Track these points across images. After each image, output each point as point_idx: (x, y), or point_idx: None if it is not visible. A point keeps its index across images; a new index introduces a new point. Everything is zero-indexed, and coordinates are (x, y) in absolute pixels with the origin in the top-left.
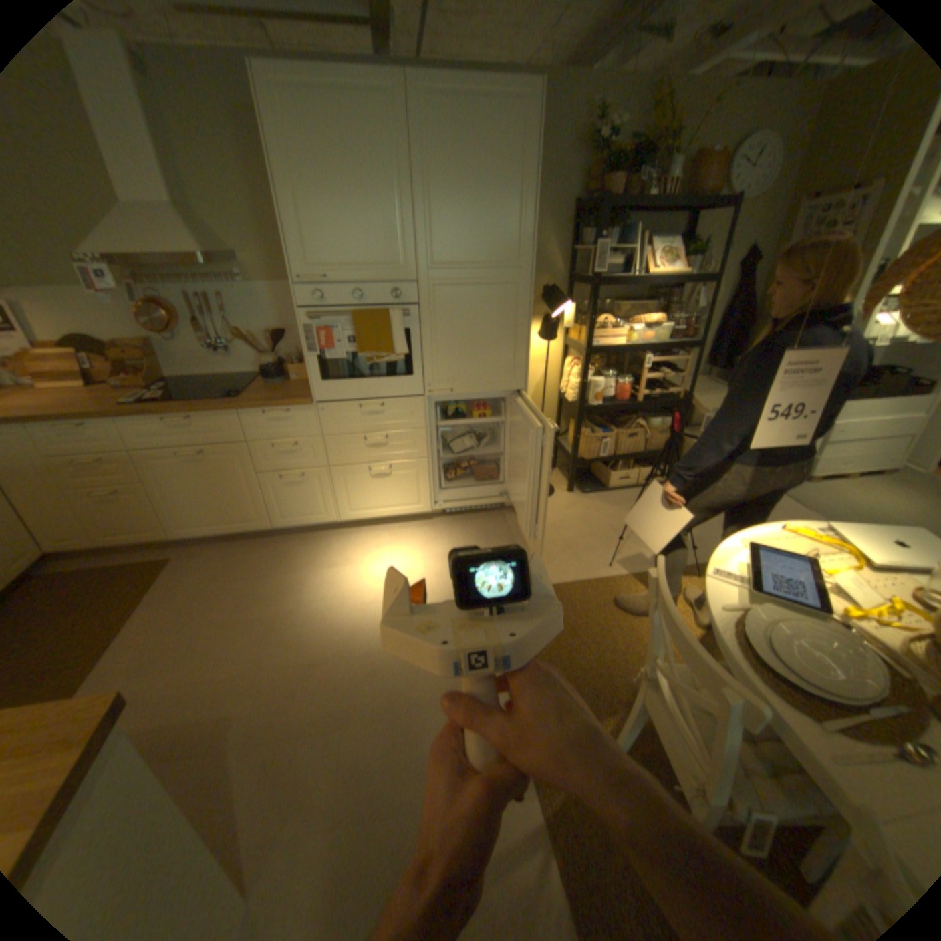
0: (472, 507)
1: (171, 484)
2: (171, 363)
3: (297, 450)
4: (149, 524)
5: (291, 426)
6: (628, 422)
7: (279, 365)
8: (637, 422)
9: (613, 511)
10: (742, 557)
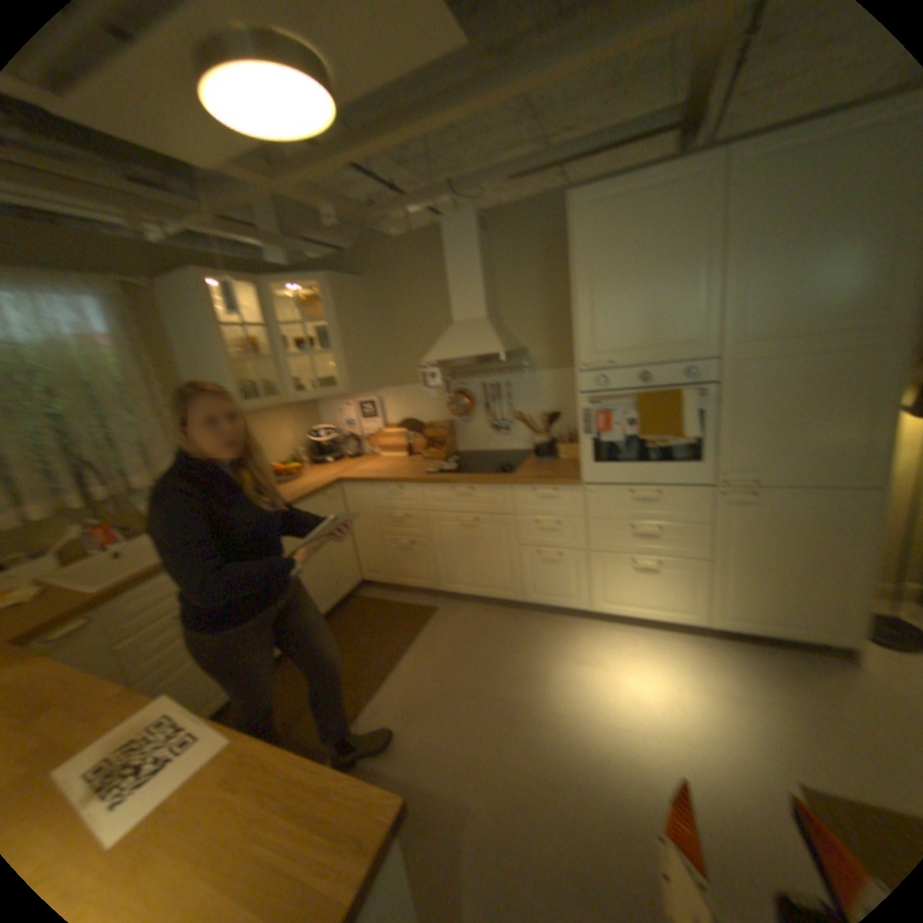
0: (776, 638)
1: (451, 545)
2: (466, 441)
3: (560, 530)
4: (430, 575)
5: (557, 505)
6: None
7: (551, 445)
8: None
9: None
10: None
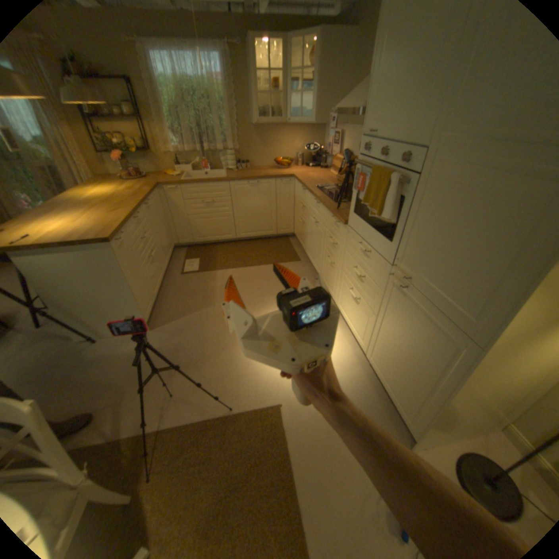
0: (384, 390)
1: (310, 231)
2: None
3: (336, 249)
4: (305, 243)
5: (338, 233)
6: None
7: None
8: None
9: None
10: None
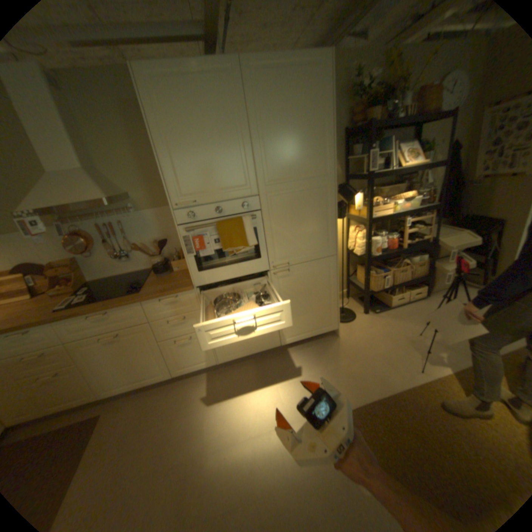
0: (308, 337)
1: (97, 361)
2: (91, 271)
3: (185, 321)
4: (83, 391)
5: (179, 305)
6: (397, 261)
7: (165, 262)
8: (405, 261)
9: (402, 324)
10: None
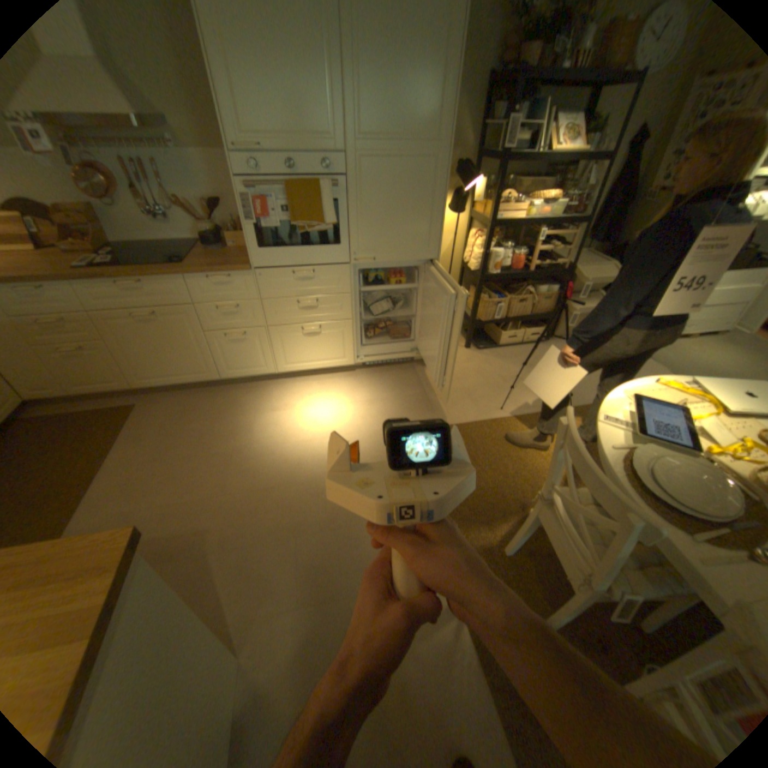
0: (388, 361)
1: (129, 342)
2: (114, 228)
3: (238, 312)
4: (113, 375)
5: (232, 290)
6: (519, 289)
7: (216, 232)
8: (527, 289)
9: (502, 364)
10: (625, 406)
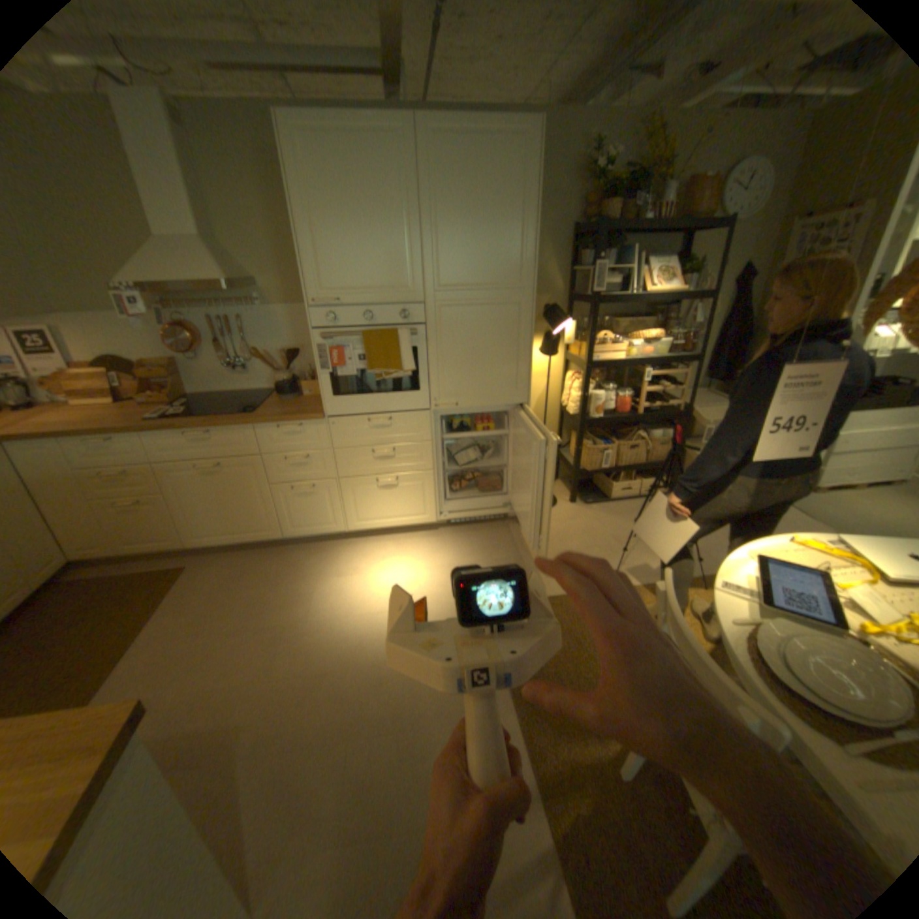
0: (476, 518)
1: (188, 496)
2: (193, 381)
3: (308, 463)
4: (166, 534)
5: (303, 439)
6: (629, 434)
7: (292, 382)
8: (638, 434)
9: (616, 522)
10: (750, 570)
